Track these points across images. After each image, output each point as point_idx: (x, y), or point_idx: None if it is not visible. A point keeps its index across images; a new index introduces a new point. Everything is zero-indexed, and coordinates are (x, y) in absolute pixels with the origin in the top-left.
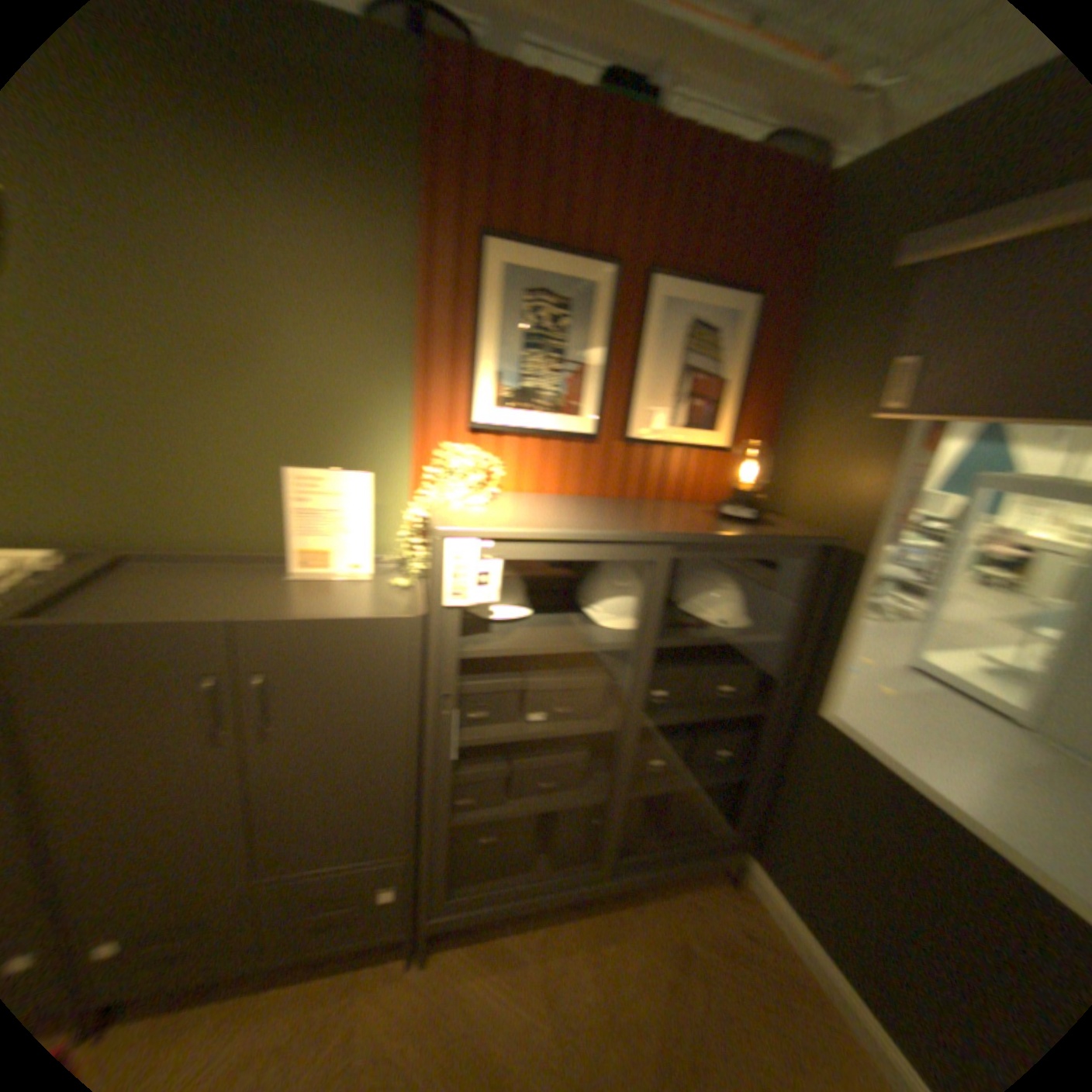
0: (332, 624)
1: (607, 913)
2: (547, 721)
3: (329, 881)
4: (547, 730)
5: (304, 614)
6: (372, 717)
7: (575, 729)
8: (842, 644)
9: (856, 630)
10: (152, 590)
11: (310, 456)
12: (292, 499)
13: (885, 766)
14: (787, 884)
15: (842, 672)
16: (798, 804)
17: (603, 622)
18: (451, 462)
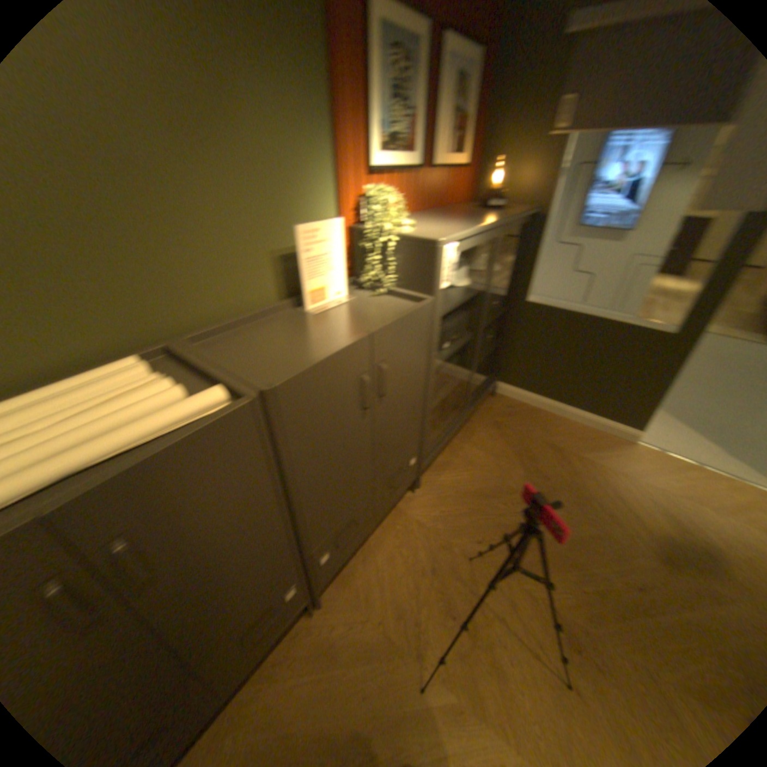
0: (409, 317)
1: (463, 429)
2: (451, 346)
3: (399, 465)
4: (455, 349)
5: (395, 316)
6: (417, 367)
7: (462, 344)
8: (538, 263)
9: (542, 254)
10: (267, 346)
11: (285, 214)
12: (307, 250)
13: (563, 309)
14: (517, 381)
15: (536, 277)
16: (519, 346)
17: (460, 284)
18: (392, 198)
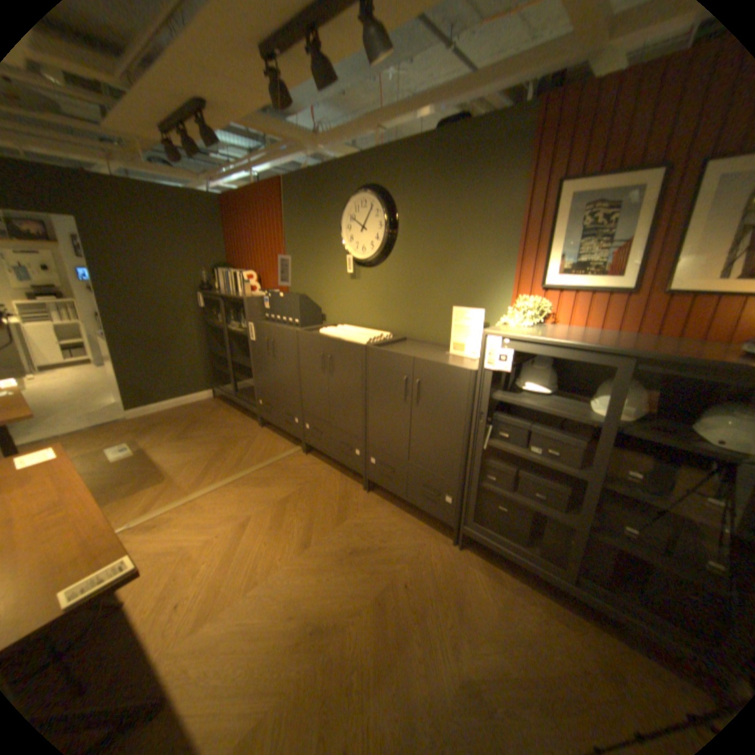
0: (443, 366)
1: (574, 616)
2: (543, 457)
3: (431, 478)
4: (539, 460)
5: (436, 361)
6: (452, 411)
7: (558, 468)
8: None
9: None
10: (407, 349)
11: (470, 304)
12: (455, 320)
13: None
14: None
15: None
16: None
17: (598, 412)
18: (519, 305)
